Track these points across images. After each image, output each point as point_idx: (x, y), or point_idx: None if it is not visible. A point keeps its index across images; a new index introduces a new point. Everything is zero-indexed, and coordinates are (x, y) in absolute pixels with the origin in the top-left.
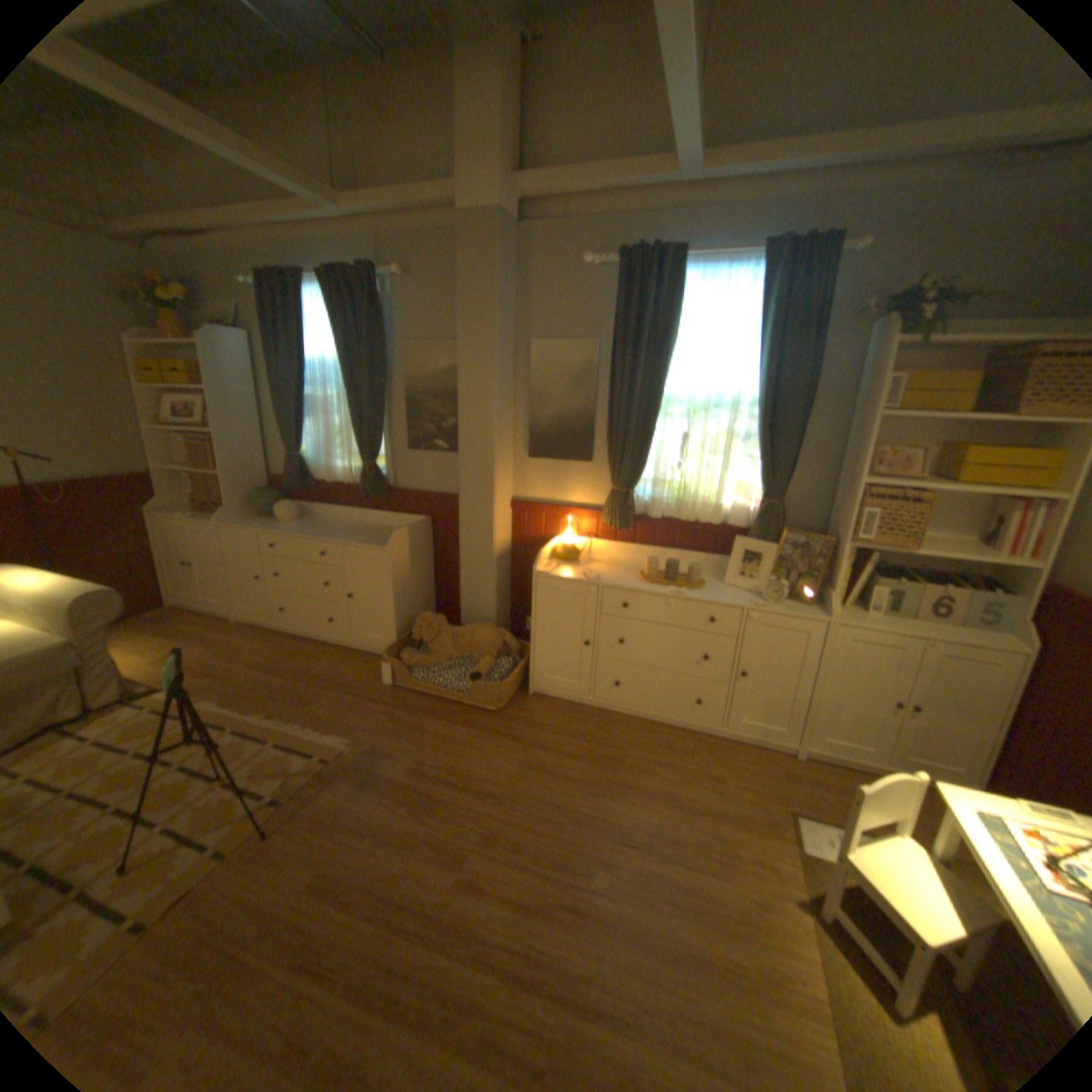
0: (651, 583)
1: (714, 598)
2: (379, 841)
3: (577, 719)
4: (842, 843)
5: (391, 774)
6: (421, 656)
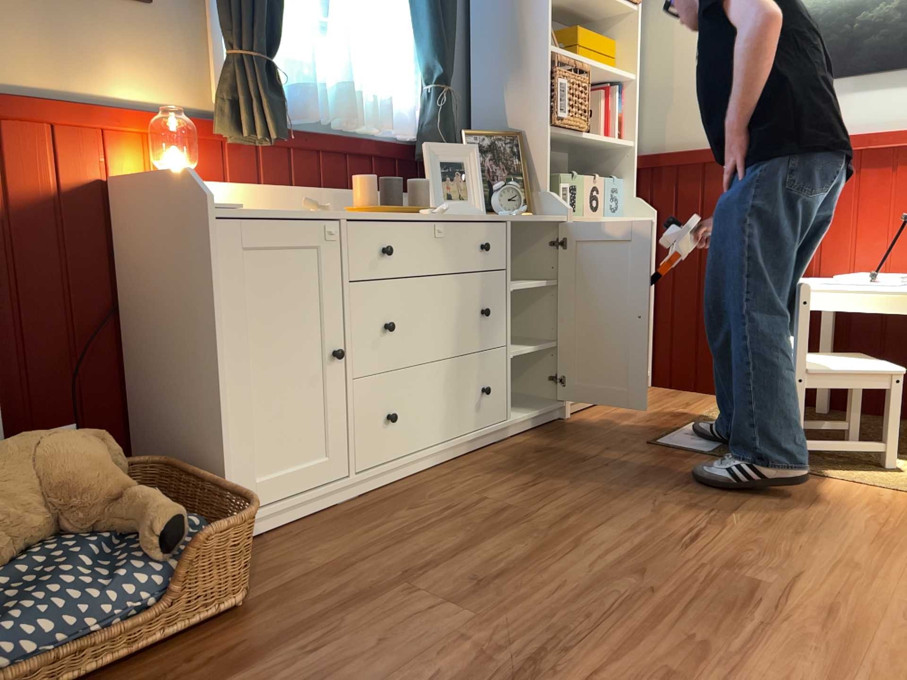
0: (385, 213)
1: (473, 214)
2: None
3: (364, 519)
4: (691, 434)
5: None
6: None
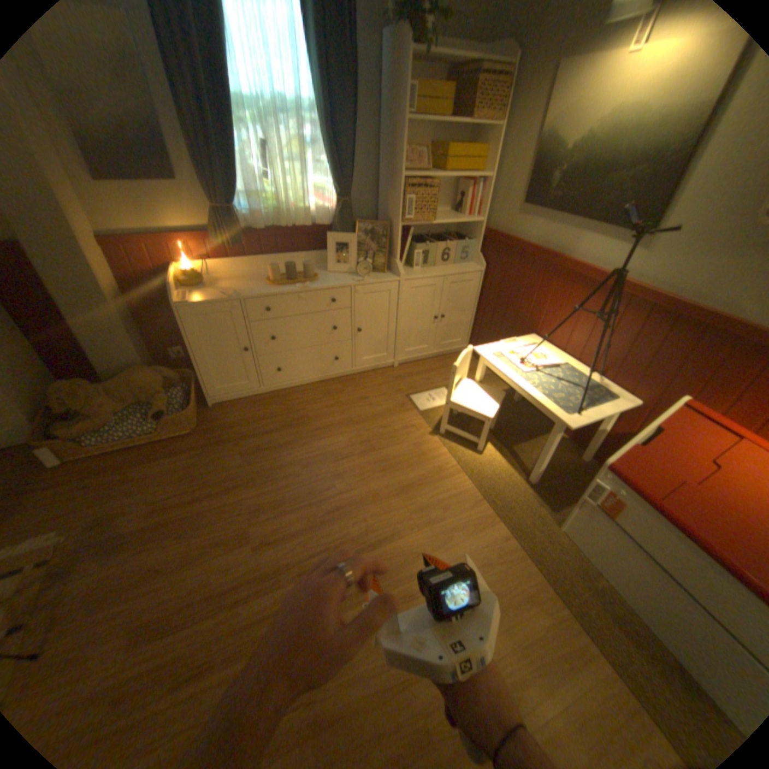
0: (280, 285)
1: (330, 284)
2: (166, 572)
3: (259, 405)
4: (430, 397)
5: (131, 526)
6: (77, 423)
